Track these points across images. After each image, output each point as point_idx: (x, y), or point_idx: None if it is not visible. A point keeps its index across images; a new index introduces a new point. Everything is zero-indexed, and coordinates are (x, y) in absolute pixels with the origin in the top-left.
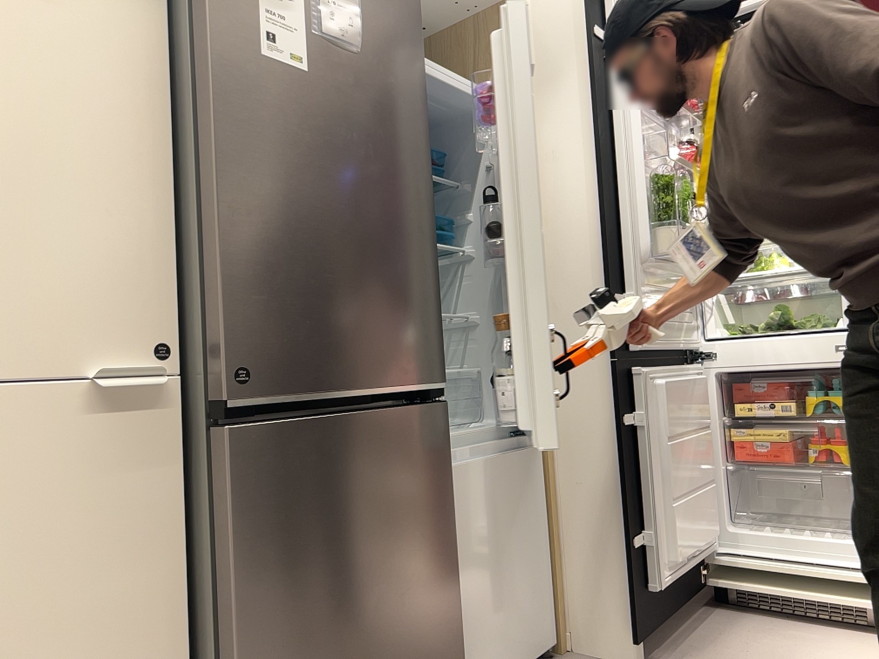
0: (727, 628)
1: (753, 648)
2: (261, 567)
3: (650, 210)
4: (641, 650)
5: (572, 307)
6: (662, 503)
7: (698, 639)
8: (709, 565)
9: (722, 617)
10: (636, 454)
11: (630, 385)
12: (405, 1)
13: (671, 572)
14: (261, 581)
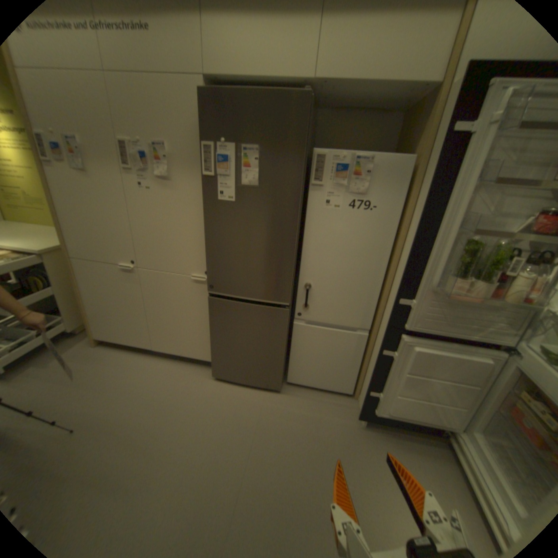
0: (427, 457)
1: (414, 471)
2: (217, 325)
3: (468, 258)
4: (365, 423)
5: (397, 290)
6: (394, 391)
7: (404, 445)
8: (456, 434)
9: (440, 454)
10: (388, 366)
11: (397, 340)
12: (294, 151)
13: (390, 415)
14: (217, 328)
